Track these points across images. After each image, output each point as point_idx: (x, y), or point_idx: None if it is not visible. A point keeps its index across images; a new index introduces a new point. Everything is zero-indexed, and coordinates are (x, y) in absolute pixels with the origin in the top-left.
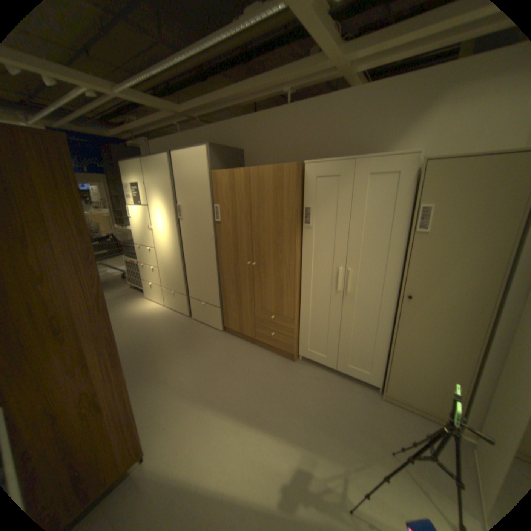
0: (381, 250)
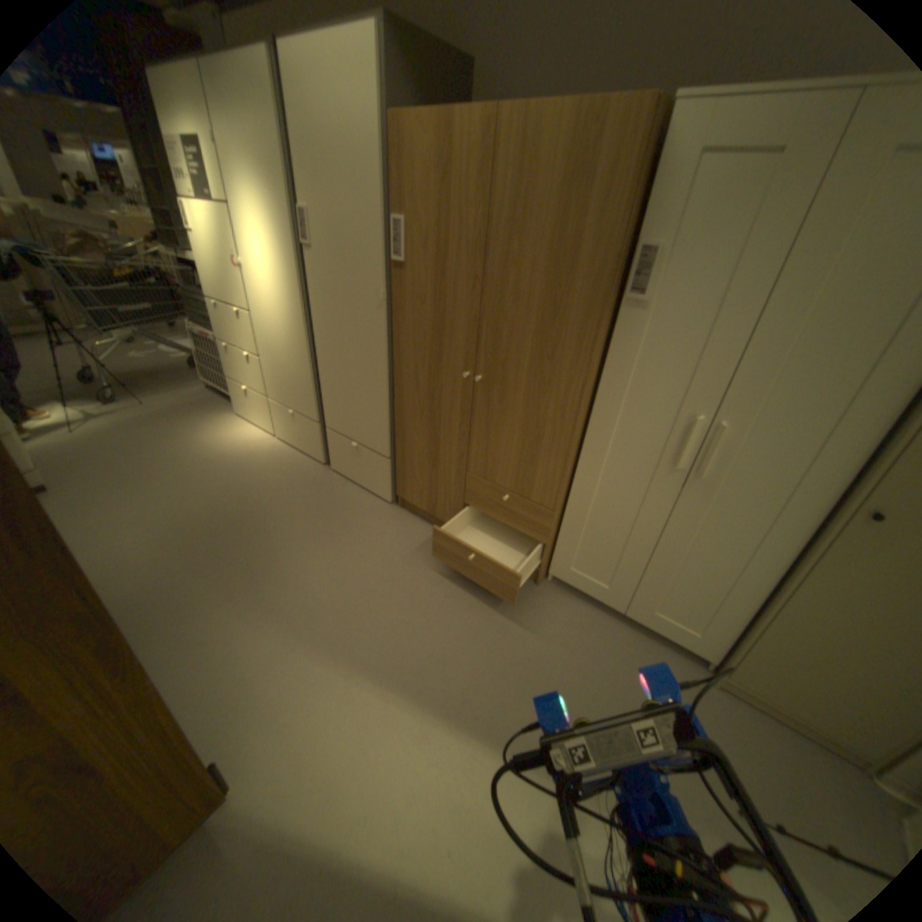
0: (834, 387)
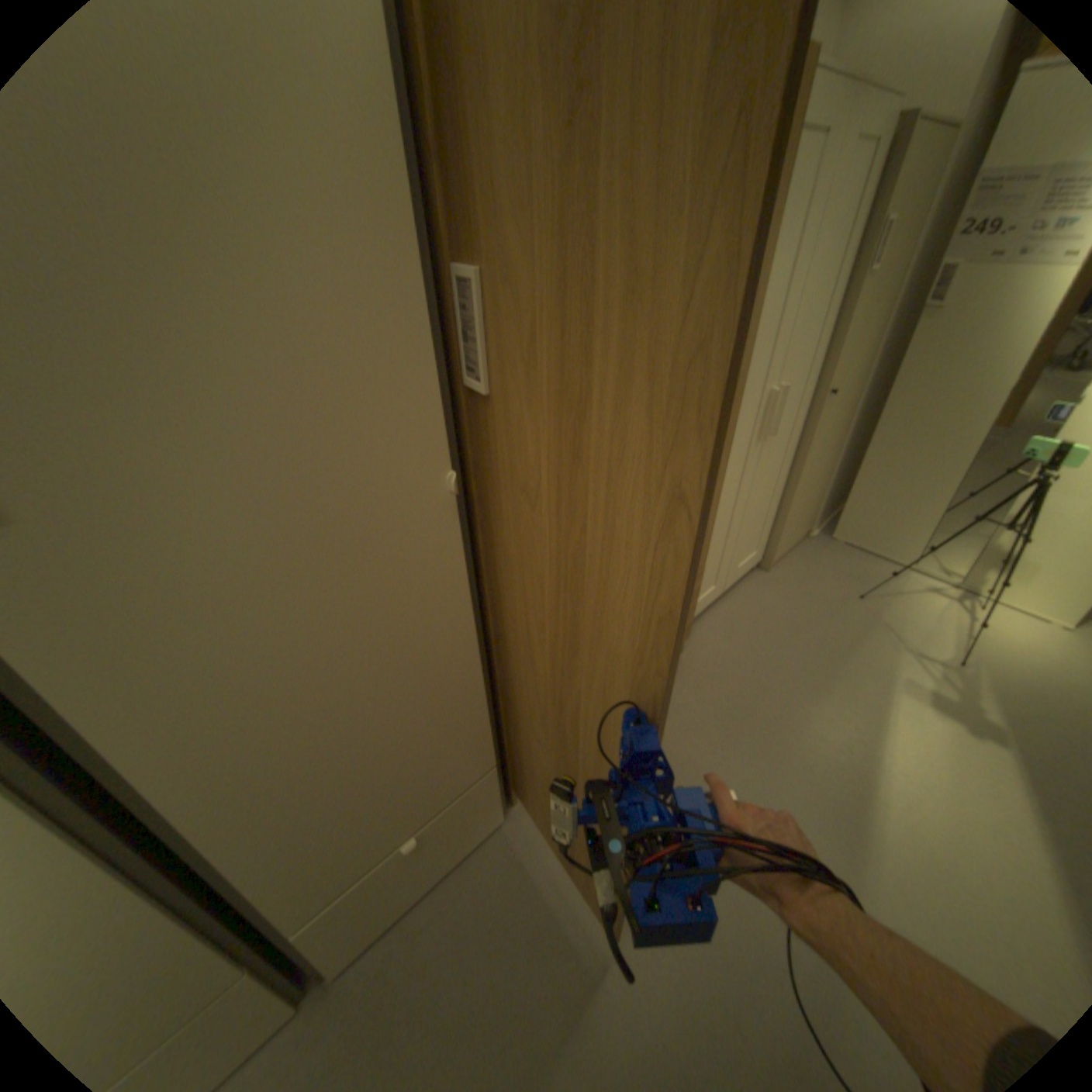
0: (817, 323)
